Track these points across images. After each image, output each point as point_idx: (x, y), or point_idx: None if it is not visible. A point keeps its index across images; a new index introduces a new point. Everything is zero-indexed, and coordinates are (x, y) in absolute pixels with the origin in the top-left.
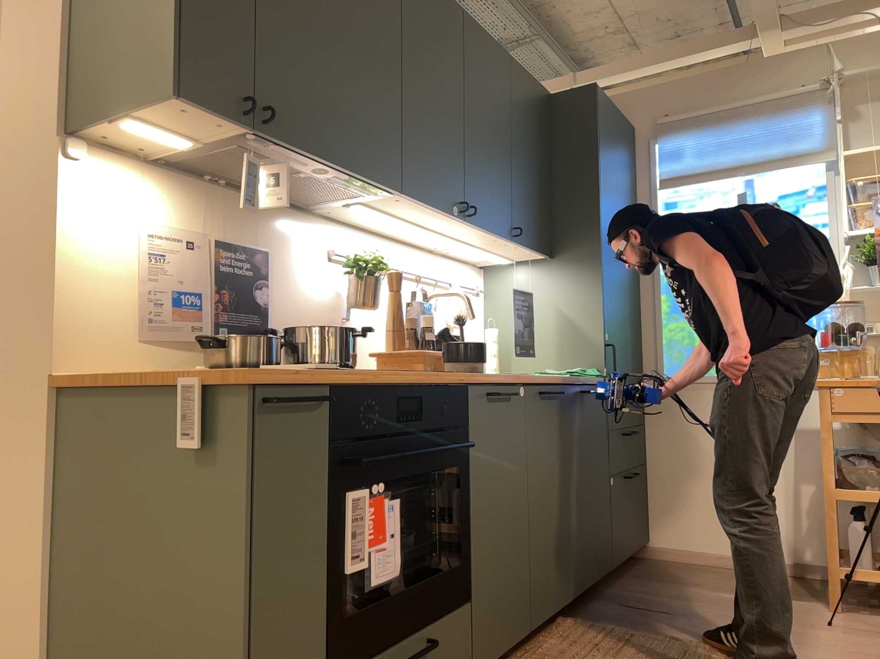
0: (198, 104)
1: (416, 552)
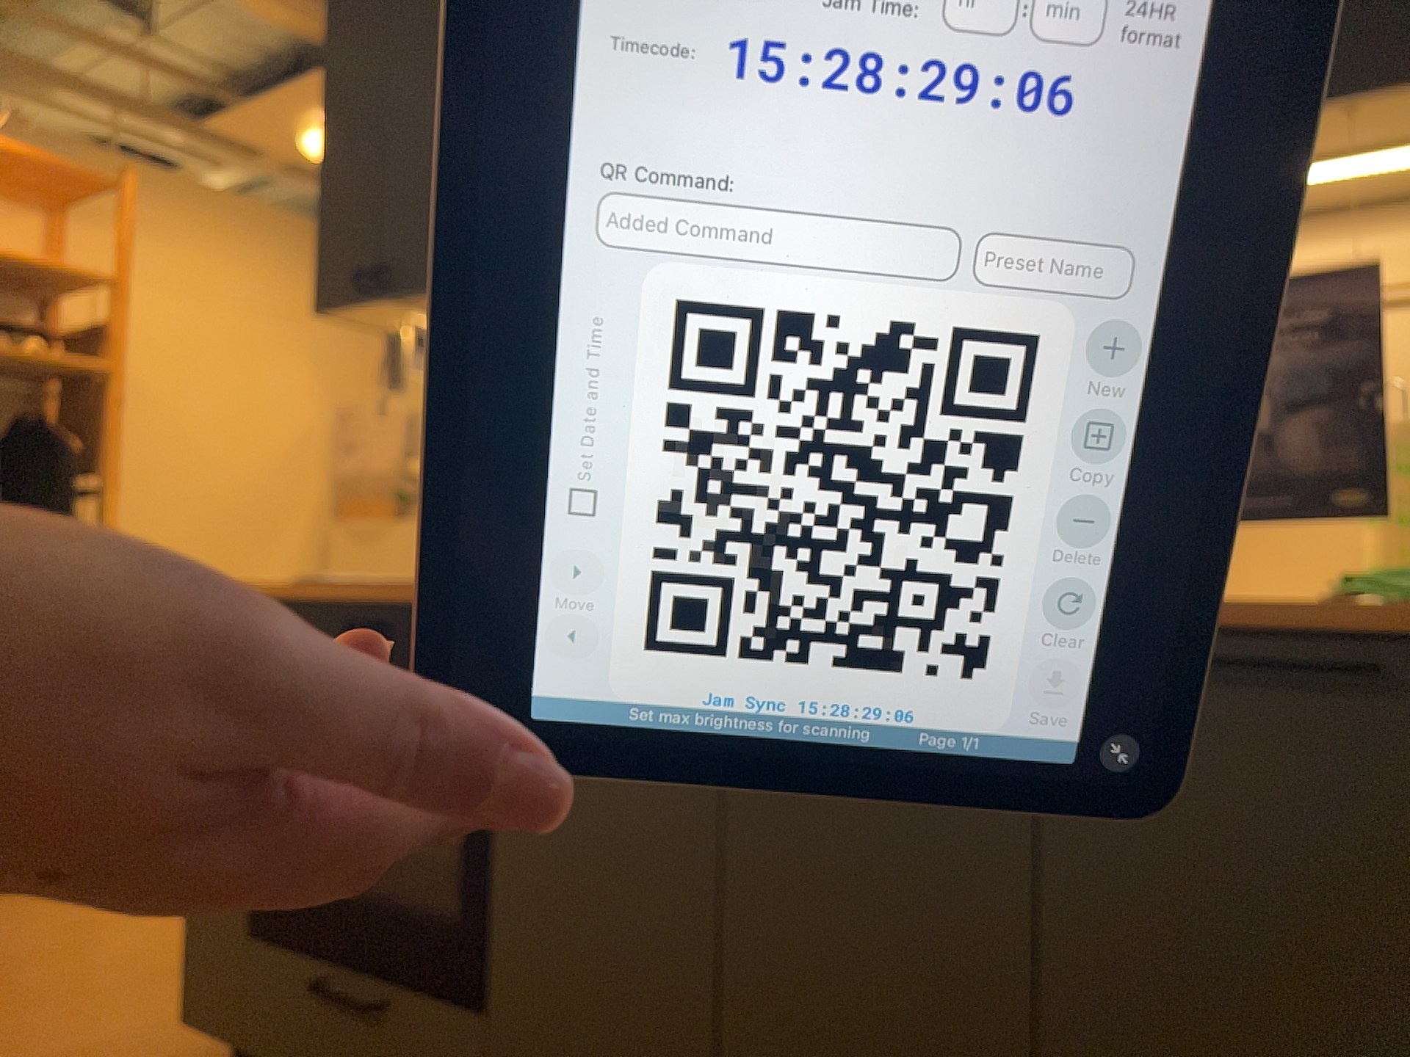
0: (337, 308)
1: (440, 875)
